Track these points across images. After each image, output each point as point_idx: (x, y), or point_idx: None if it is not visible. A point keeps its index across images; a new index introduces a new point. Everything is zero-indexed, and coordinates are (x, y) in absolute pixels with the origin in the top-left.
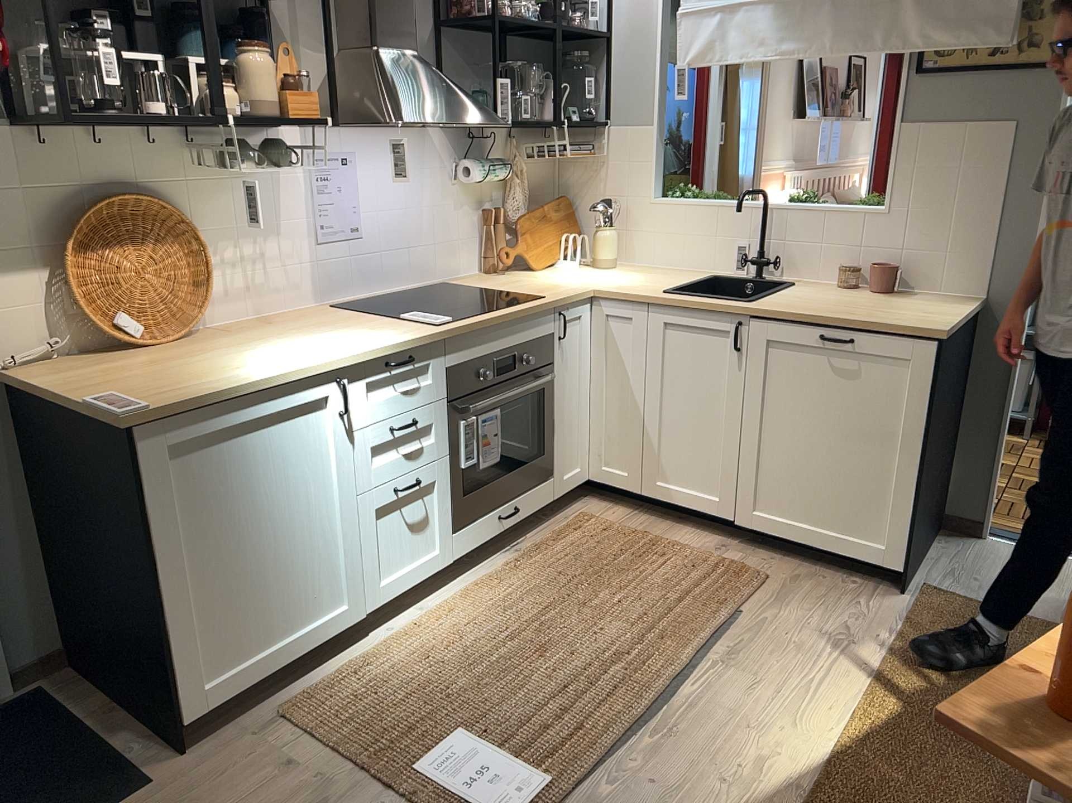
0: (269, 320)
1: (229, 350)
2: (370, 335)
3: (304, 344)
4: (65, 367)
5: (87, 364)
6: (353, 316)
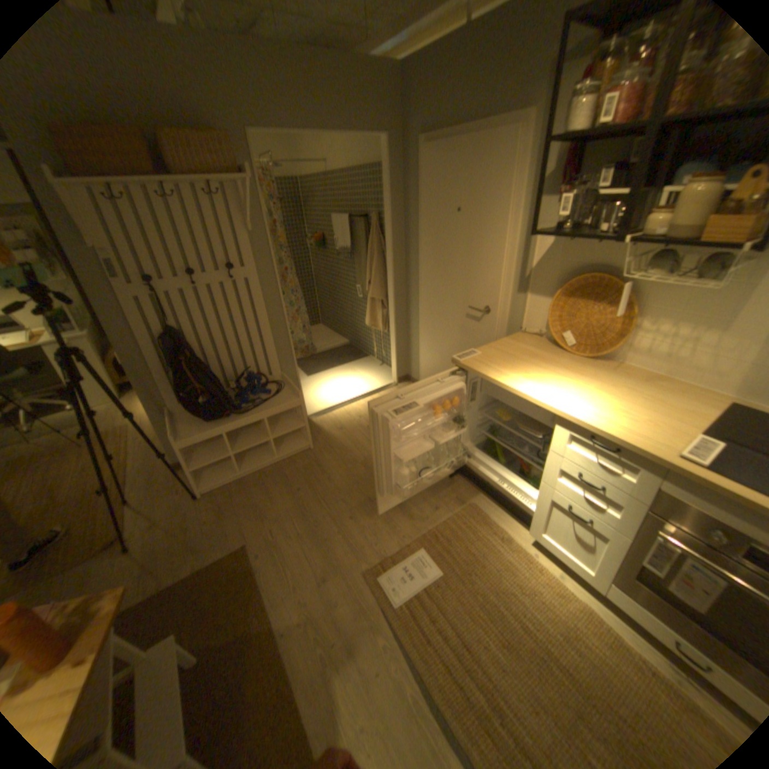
0: (664, 379)
1: (567, 371)
2: (625, 419)
3: (588, 393)
4: (530, 340)
5: (534, 343)
6: (702, 413)
